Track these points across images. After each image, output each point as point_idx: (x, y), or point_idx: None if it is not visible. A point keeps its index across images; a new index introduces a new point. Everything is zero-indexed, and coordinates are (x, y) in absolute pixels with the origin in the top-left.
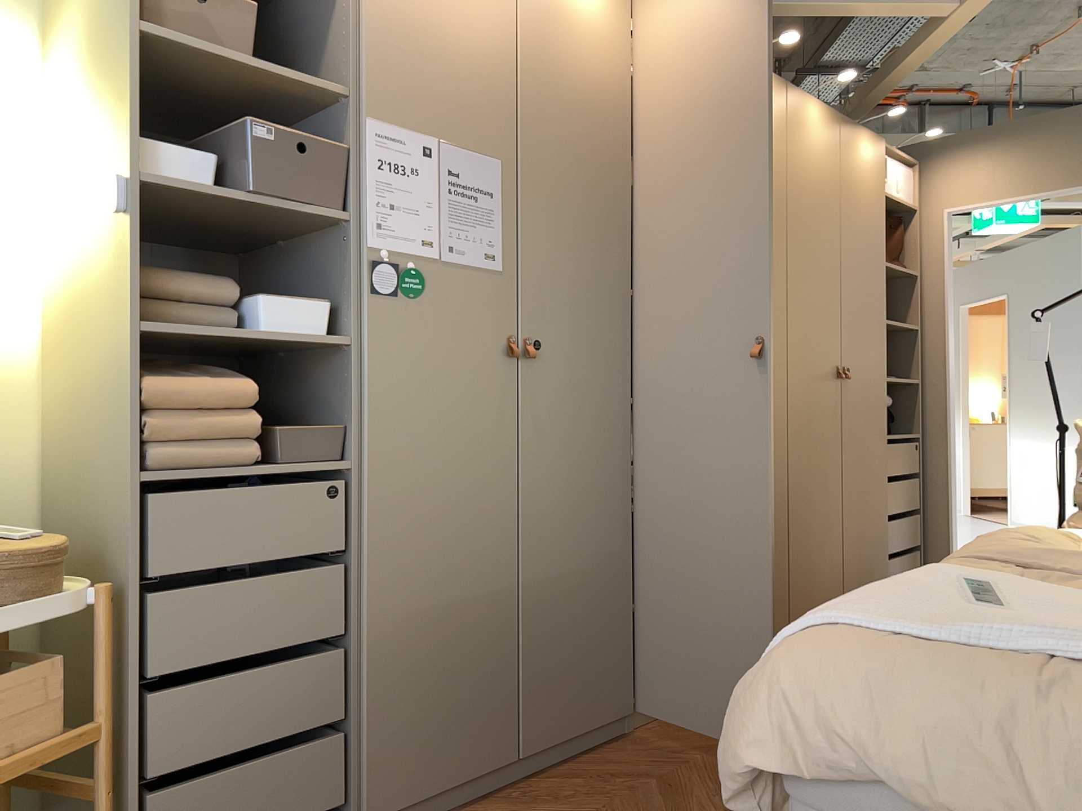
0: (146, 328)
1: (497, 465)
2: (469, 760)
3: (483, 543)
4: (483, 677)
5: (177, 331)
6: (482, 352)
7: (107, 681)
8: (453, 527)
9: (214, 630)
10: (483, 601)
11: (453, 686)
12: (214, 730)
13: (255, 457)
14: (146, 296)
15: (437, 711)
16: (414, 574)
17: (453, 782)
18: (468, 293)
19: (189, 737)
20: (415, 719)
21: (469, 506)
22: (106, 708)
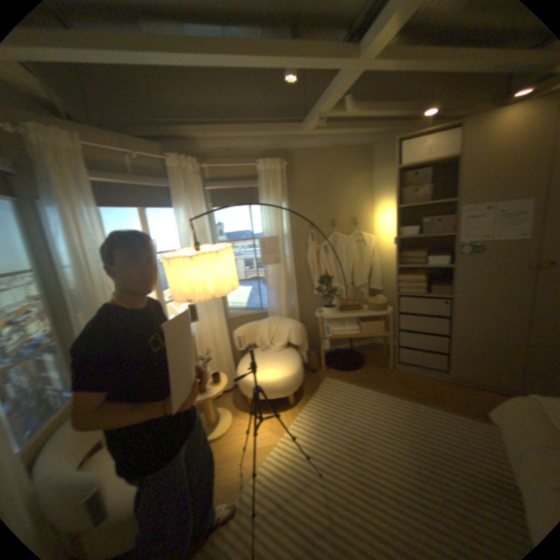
0: (405, 263)
1: (519, 303)
2: (495, 381)
3: (508, 325)
4: (504, 363)
5: (410, 264)
6: (514, 267)
7: (392, 327)
8: (493, 318)
9: (414, 325)
10: (506, 342)
11: (489, 360)
12: (414, 342)
13: (425, 292)
14: (405, 257)
15: (482, 364)
16: (474, 327)
17: (487, 384)
18: (507, 249)
19: (408, 342)
20: (472, 362)
21: (501, 314)
22: (392, 331)
